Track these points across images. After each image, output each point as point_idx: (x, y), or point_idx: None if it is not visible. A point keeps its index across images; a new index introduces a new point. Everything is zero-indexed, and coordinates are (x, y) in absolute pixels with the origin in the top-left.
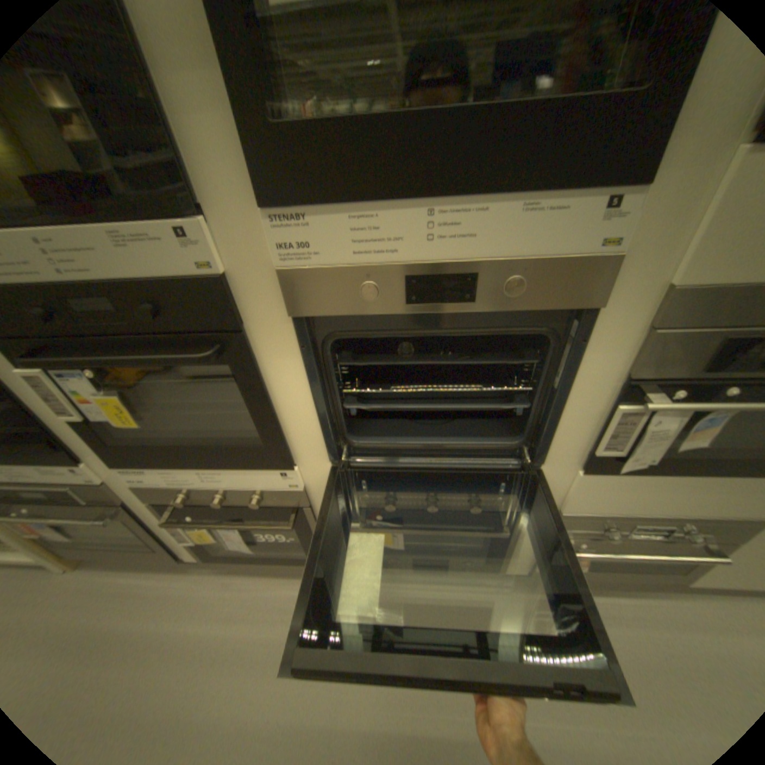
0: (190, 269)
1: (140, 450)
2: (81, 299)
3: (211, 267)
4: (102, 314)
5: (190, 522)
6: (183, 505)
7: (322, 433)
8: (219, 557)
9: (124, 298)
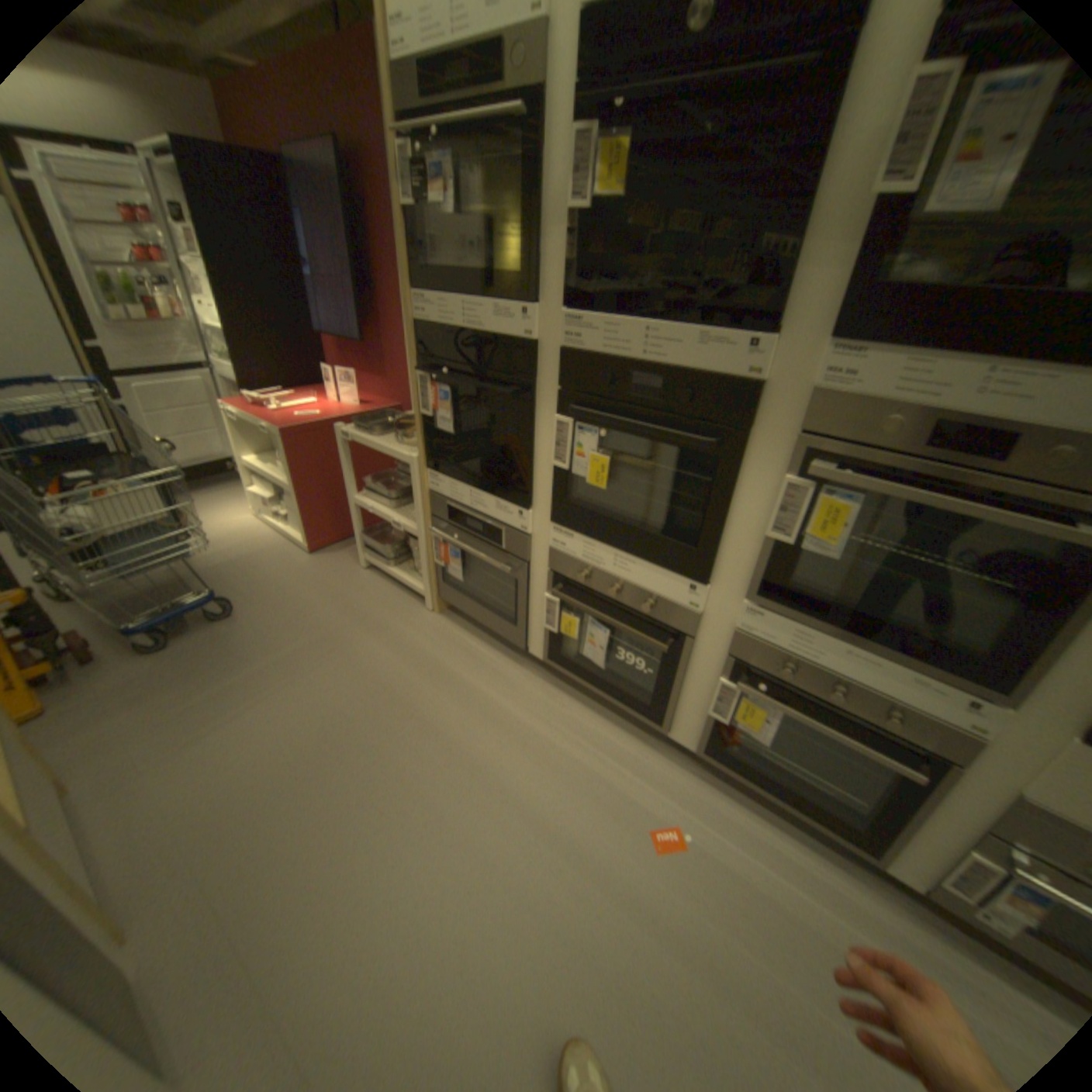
0: (742, 372)
1: (588, 513)
2: (638, 377)
3: (759, 375)
4: (648, 392)
5: (576, 603)
6: (581, 583)
7: (760, 556)
8: (567, 661)
9: (675, 383)
